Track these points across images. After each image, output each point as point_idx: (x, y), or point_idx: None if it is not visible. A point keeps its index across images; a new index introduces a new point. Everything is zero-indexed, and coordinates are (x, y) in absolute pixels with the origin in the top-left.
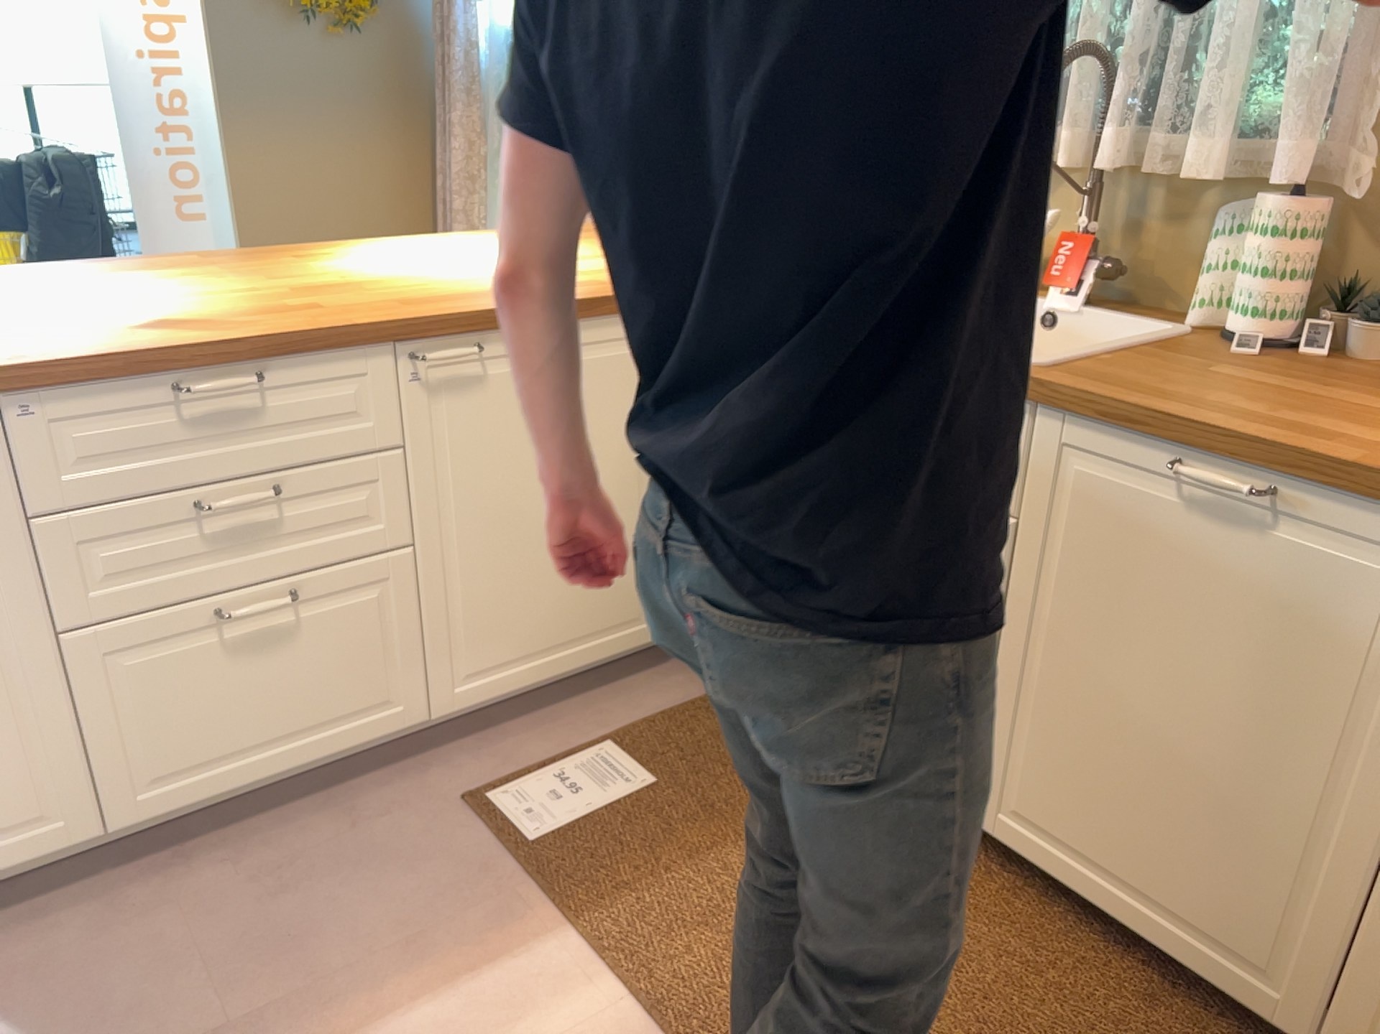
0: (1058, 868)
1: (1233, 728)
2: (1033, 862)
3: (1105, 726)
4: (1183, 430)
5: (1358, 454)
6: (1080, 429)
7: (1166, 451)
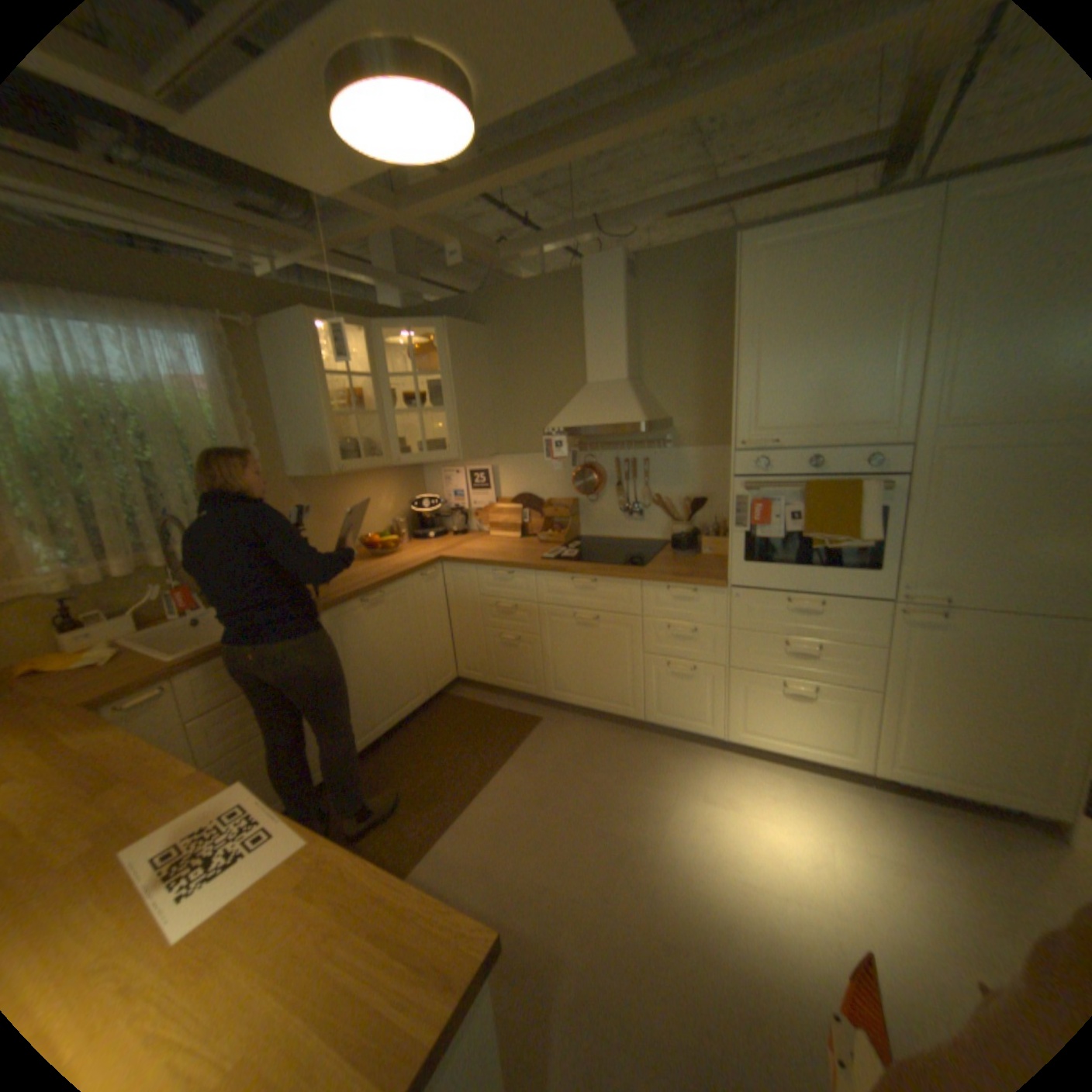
0: (376, 735)
1: (393, 650)
2: (369, 745)
3: (371, 683)
4: (360, 593)
5: (384, 577)
6: (333, 613)
7: (355, 602)
